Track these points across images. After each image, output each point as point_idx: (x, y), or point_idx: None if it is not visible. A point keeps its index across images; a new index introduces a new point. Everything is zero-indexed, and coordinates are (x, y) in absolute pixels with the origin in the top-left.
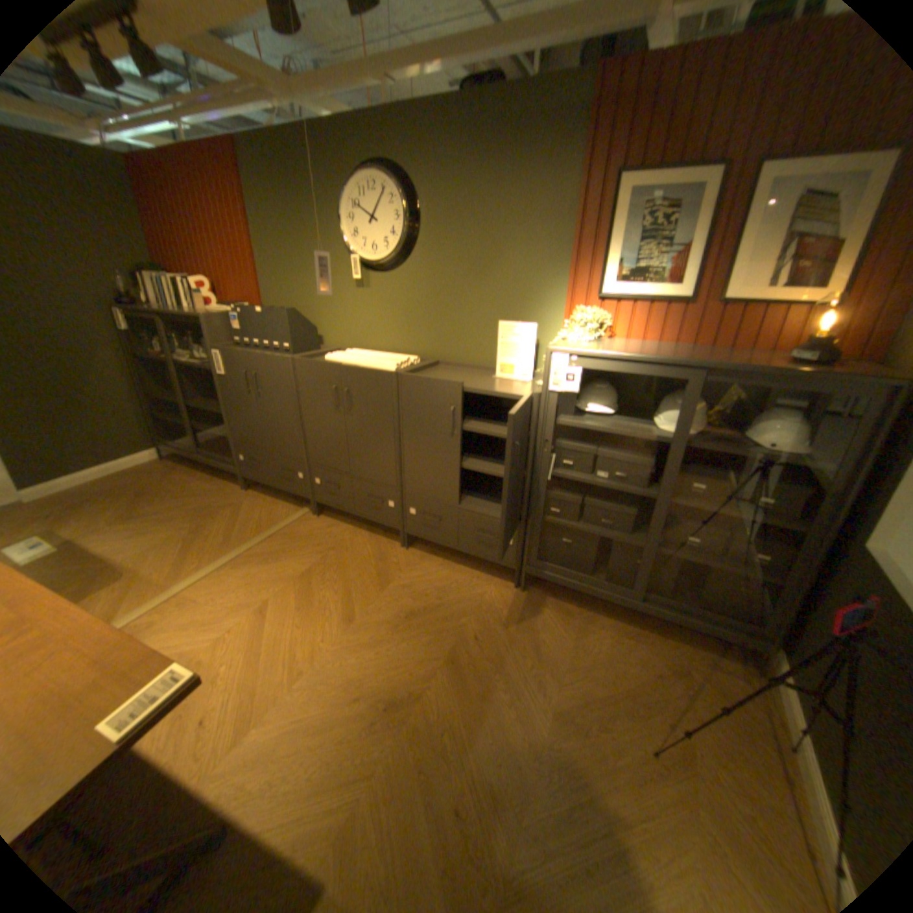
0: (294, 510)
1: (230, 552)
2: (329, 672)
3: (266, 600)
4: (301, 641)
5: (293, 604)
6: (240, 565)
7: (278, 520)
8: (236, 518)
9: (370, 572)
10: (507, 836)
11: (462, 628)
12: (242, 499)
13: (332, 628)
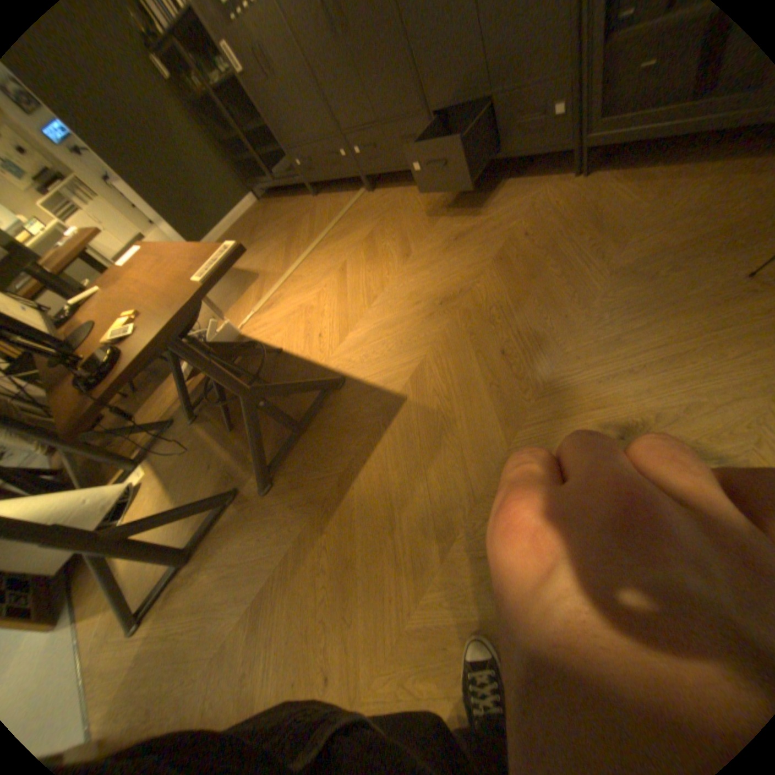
0: (354, 194)
1: (315, 240)
2: (397, 291)
3: (345, 261)
4: (373, 278)
5: (364, 258)
6: (324, 246)
7: (344, 207)
8: (314, 218)
9: (422, 216)
10: (552, 359)
11: (514, 230)
12: (315, 203)
13: (395, 264)
